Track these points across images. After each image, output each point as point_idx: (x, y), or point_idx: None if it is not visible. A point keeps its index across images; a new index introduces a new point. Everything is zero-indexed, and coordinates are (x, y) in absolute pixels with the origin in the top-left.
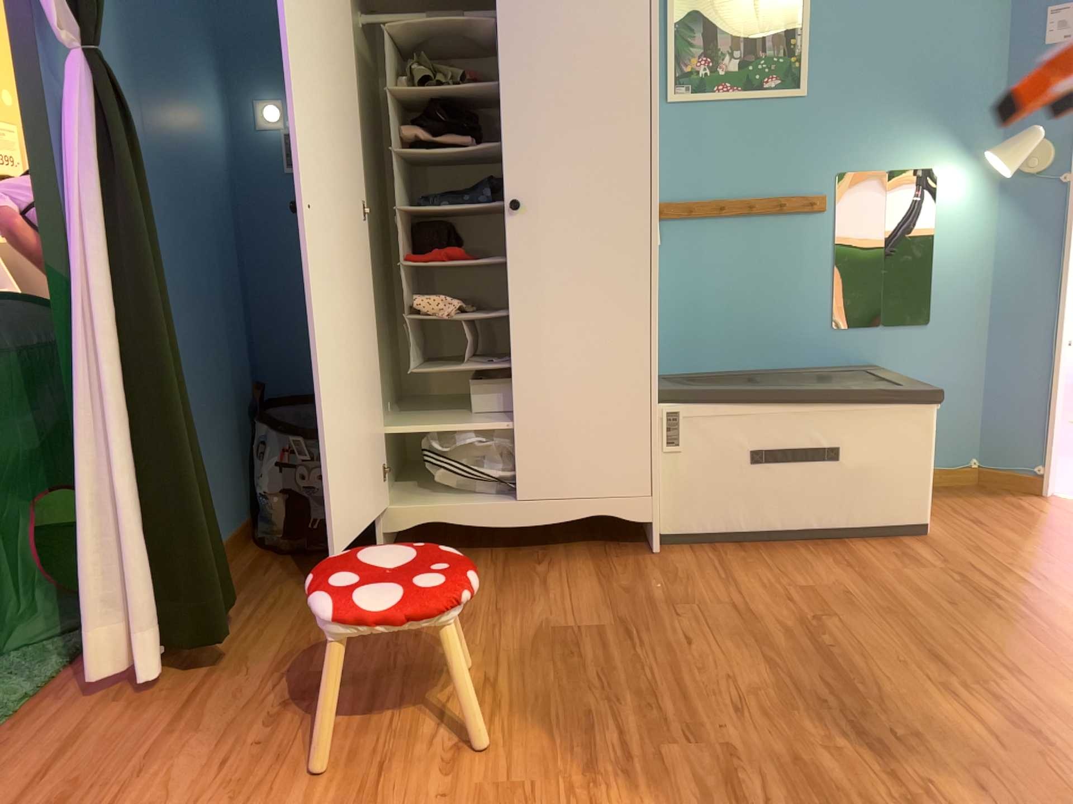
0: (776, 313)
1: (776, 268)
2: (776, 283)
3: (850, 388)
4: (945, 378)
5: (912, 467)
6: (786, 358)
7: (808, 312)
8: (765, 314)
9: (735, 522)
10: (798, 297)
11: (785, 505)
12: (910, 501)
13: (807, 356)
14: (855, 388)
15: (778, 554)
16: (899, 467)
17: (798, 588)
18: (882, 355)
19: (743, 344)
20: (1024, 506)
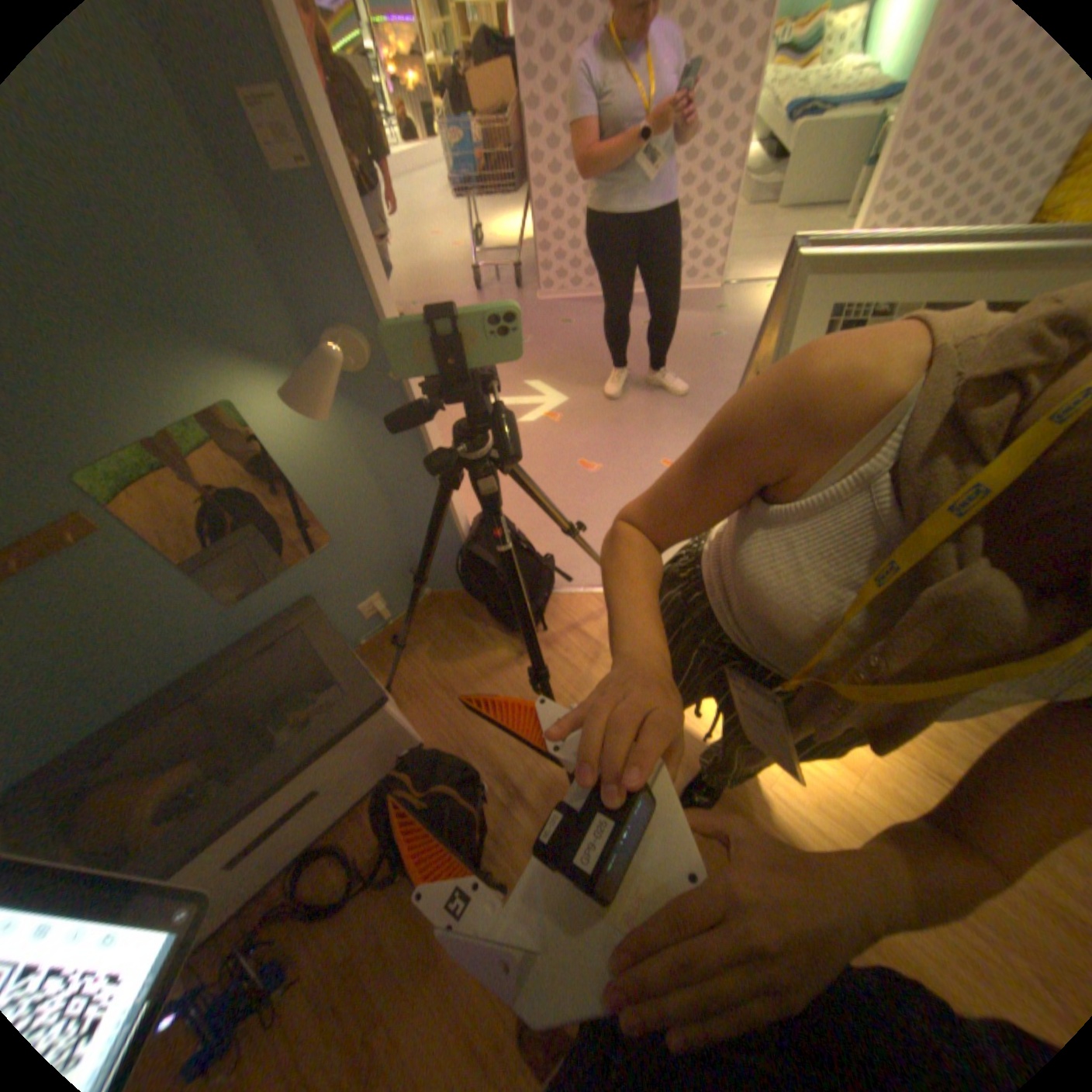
0: (143, 642)
1: (93, 612)
2: (111, 623)
3: (284, 750)
4: (373, 563)
5: (385, 744)
6: (198, 658)
7: (186, 615)
8: (129, 651)
9: (251, 893)
10: (158, 614)
11: (290, 848)
12: (396, 753)
13: (223, 641)
14: (290, 745)
15: (310, 888)
16: (374, 753)
17: (343, 963)
18: (302, 588)
19: (130, 686)
20: (475, 625)
